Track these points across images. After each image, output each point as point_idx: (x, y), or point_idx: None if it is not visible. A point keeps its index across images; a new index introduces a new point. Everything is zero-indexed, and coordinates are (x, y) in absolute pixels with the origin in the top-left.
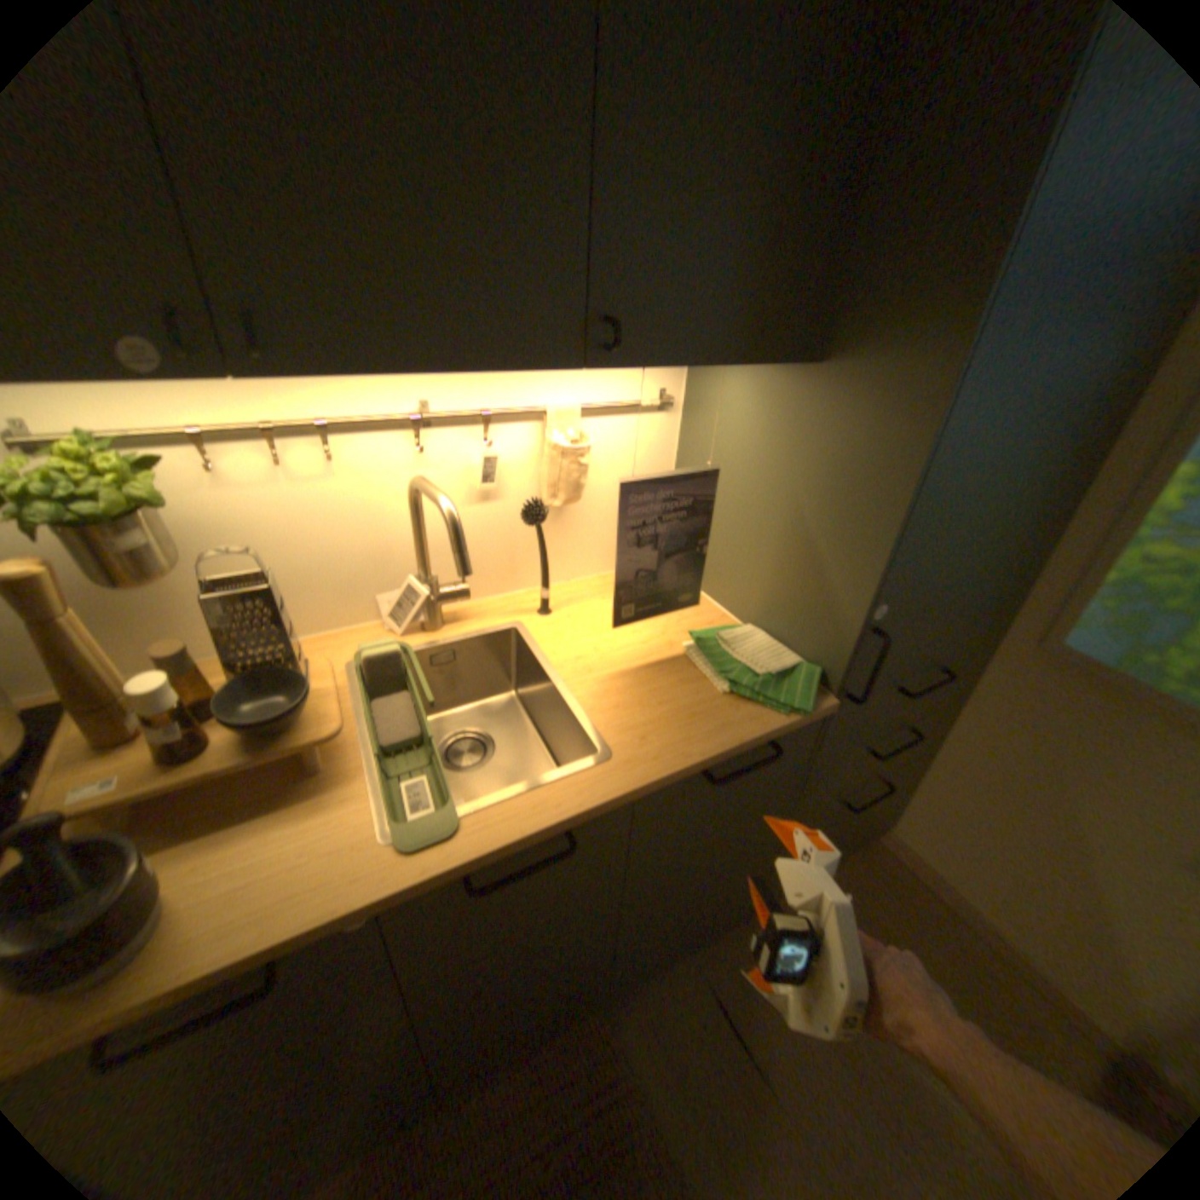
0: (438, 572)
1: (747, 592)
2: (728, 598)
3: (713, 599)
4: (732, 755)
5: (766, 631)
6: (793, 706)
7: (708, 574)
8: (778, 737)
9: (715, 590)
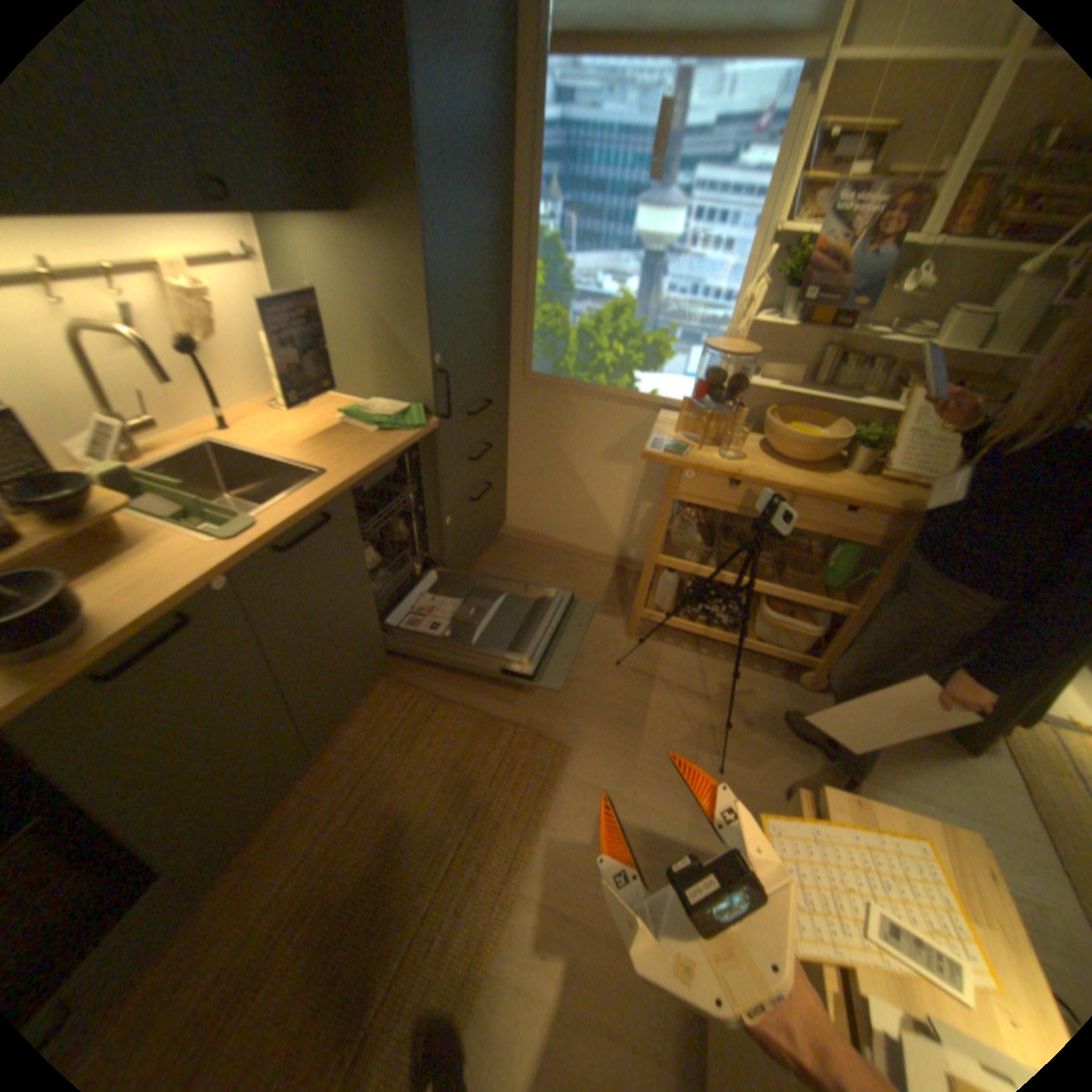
0: (118, 412)
1: (363, 381)
2: (353, 391)
3: (343, 397)
4: (393, 456)
5: (384, 400)
6: (415, 427)
7: (333, 380)
8: (413, 442)
9: (342, 390)
